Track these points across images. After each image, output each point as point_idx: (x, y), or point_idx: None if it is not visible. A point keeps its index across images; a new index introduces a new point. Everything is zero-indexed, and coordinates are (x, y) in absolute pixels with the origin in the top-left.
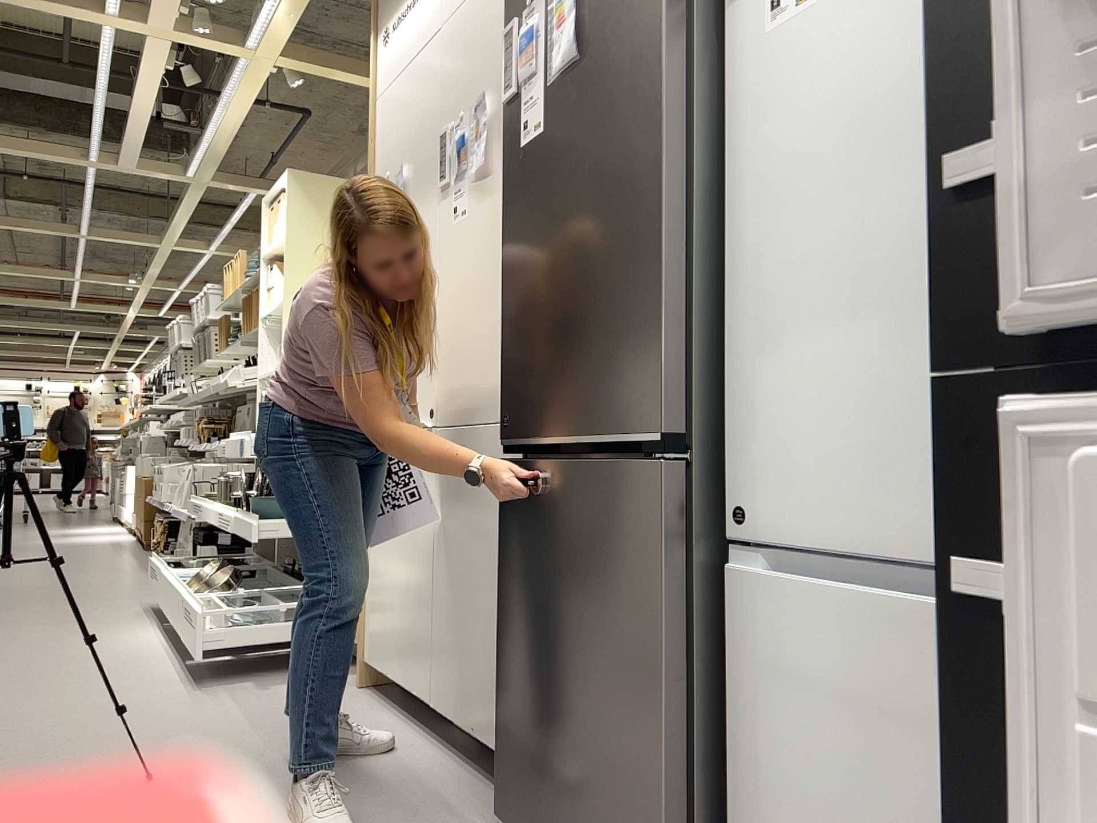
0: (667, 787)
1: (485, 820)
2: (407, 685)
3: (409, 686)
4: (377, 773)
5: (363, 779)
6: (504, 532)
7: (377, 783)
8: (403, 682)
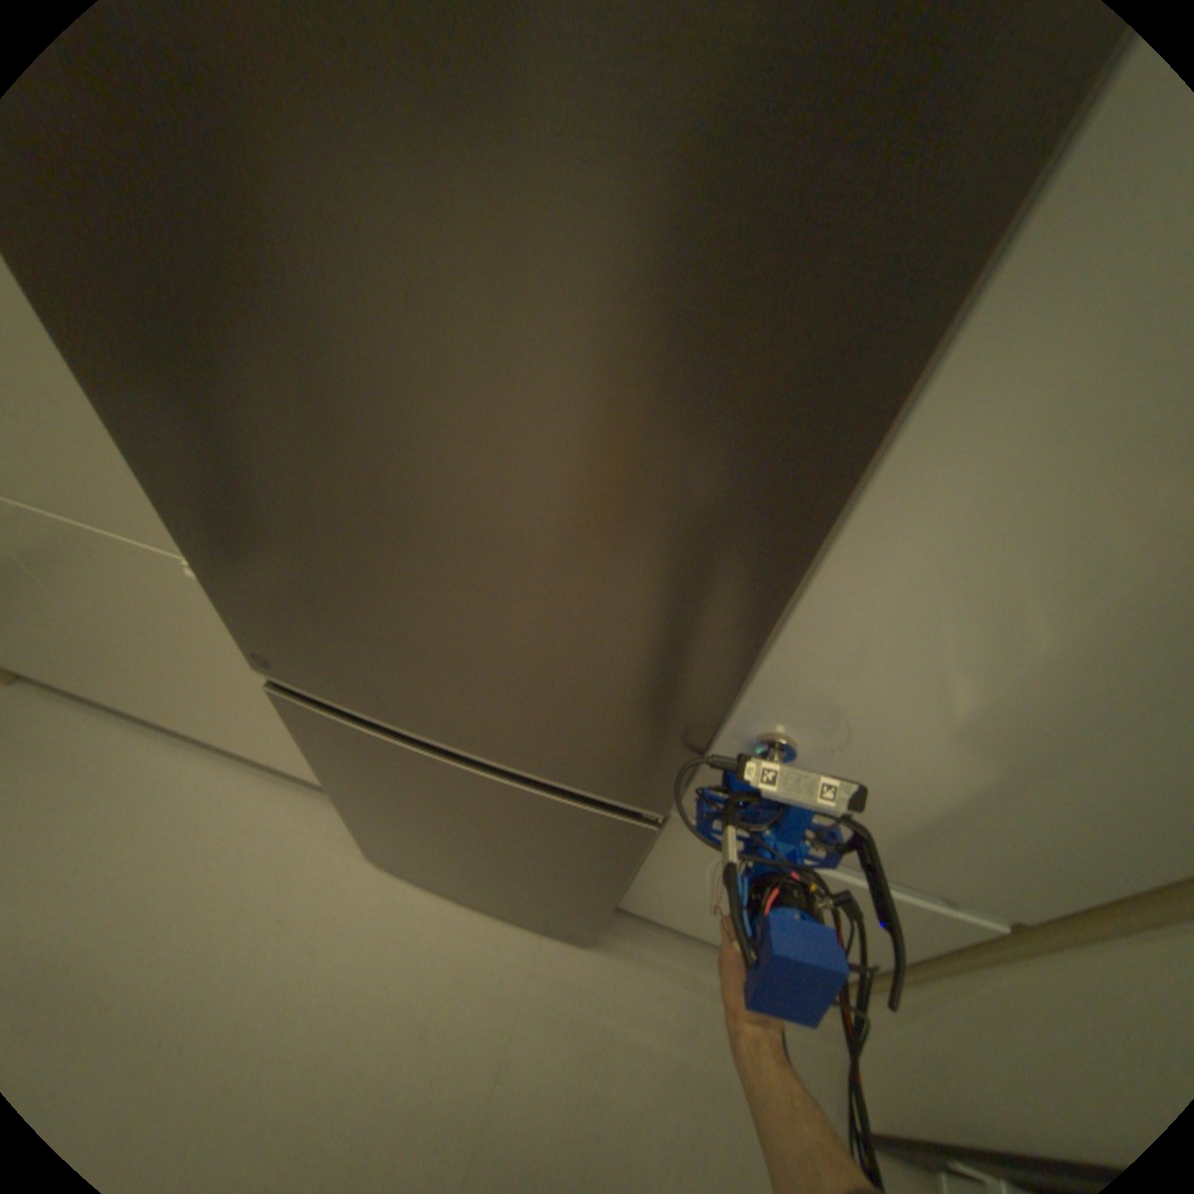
0: (599, 913)
1: (341, 844)
2: (110, 704)
3: (118, 707)
4: (173, 838)
5: (164, 859)
6: (307, 743)
7: (187, 857)
8: (100, 701)
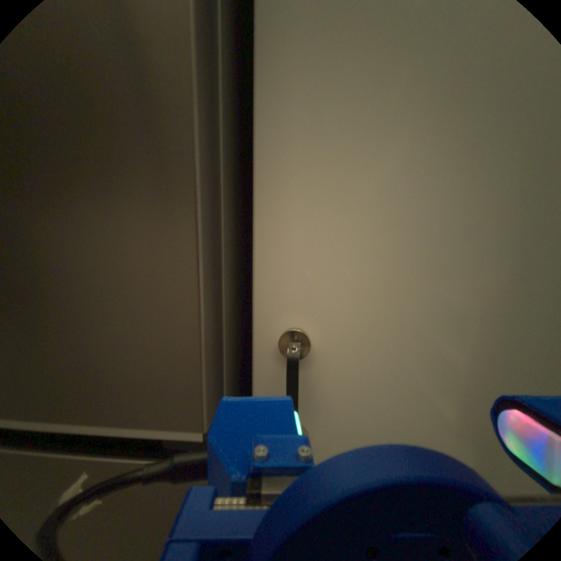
0: None
1: None
2: None
3: None
4: None
5: None
6: None
7: None
8: None
